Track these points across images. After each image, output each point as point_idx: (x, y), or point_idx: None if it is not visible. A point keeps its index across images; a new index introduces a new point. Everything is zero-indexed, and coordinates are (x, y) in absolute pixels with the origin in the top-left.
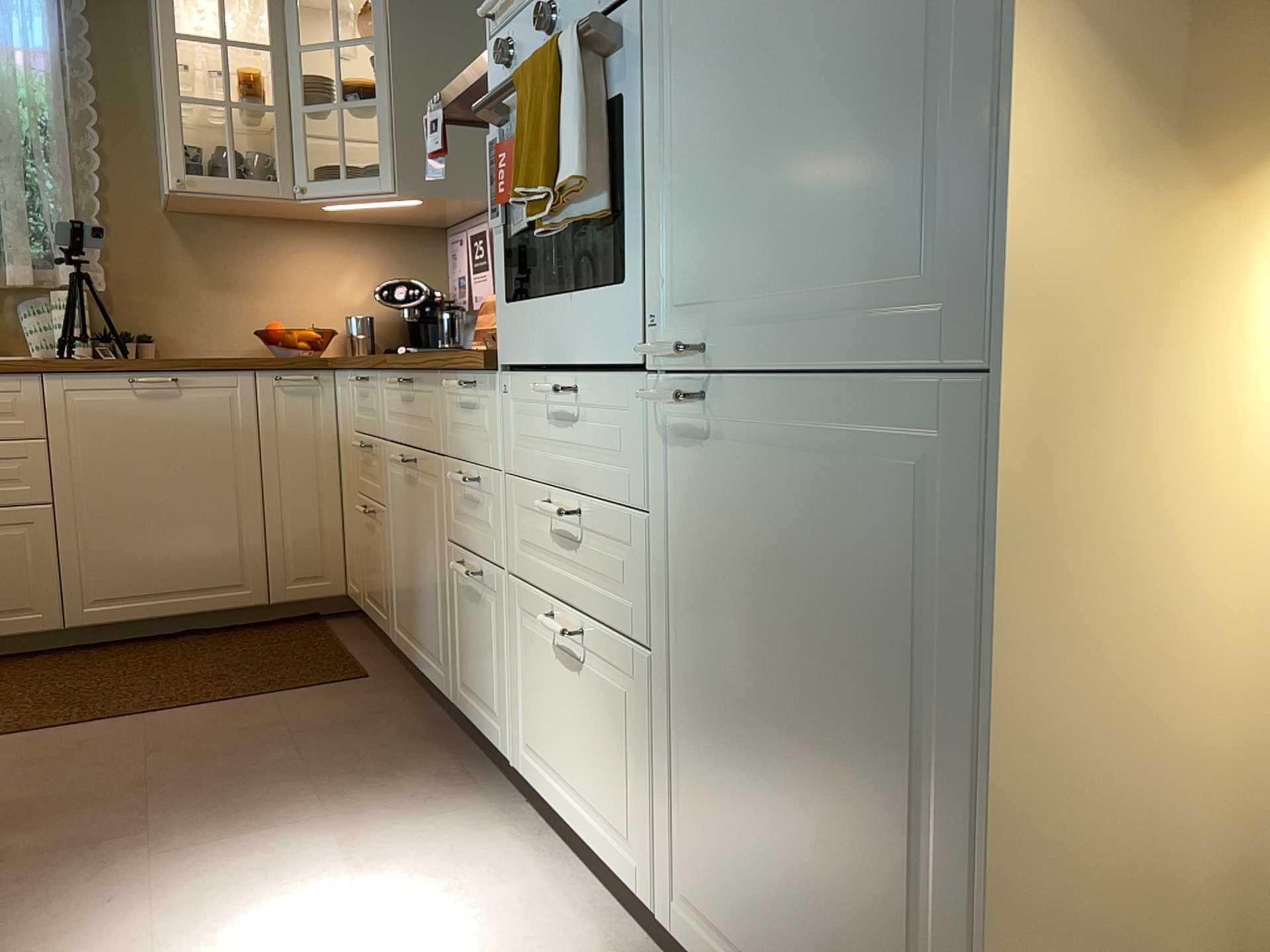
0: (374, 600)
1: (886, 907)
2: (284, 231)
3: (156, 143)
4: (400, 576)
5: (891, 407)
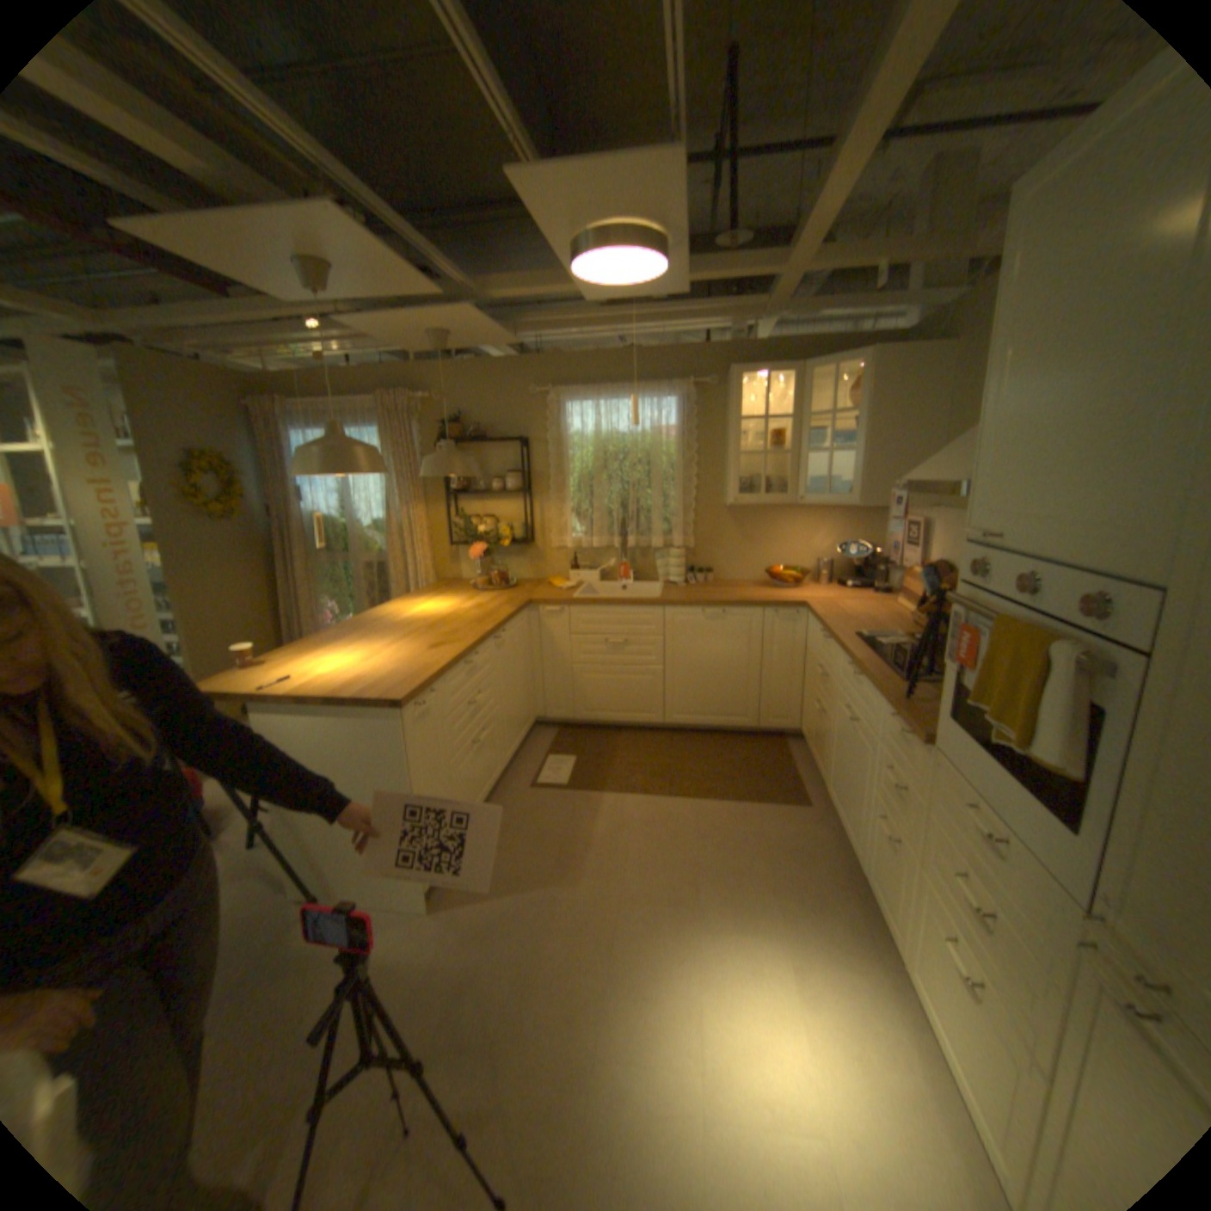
0: (817, 755)
1: None
2: (785, 510)
3: (723, 467)
4: (837, 766)
5: None
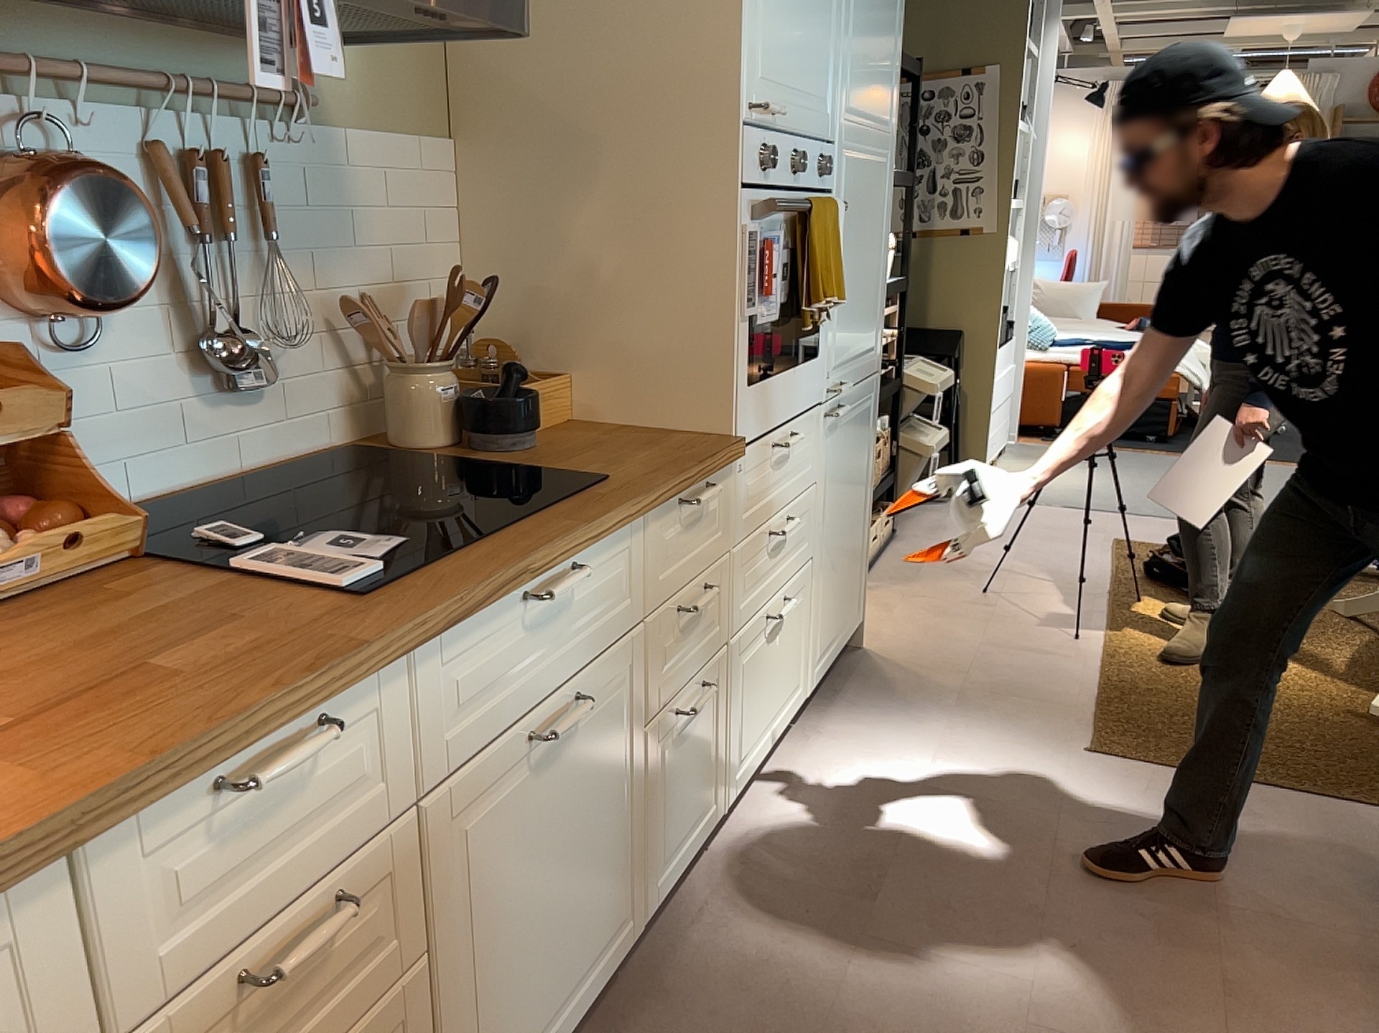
0: None
1: (858, 549)
2: None
3: None
4: (498, 992)
5: (868, 386)
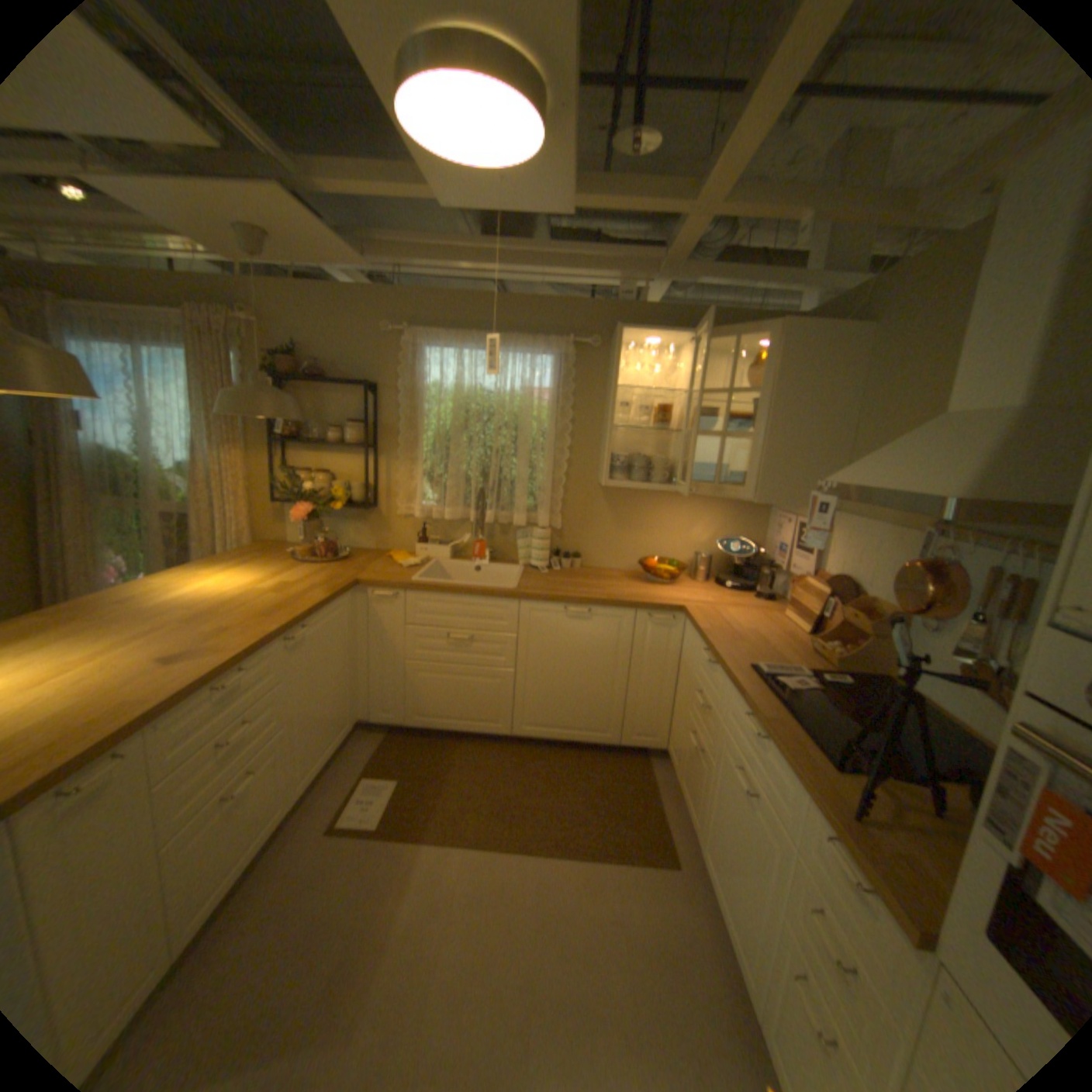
0: (690, 797)
1: None
2: (665, 495)
3: (601, 440)
4: (720, 834)
5: None
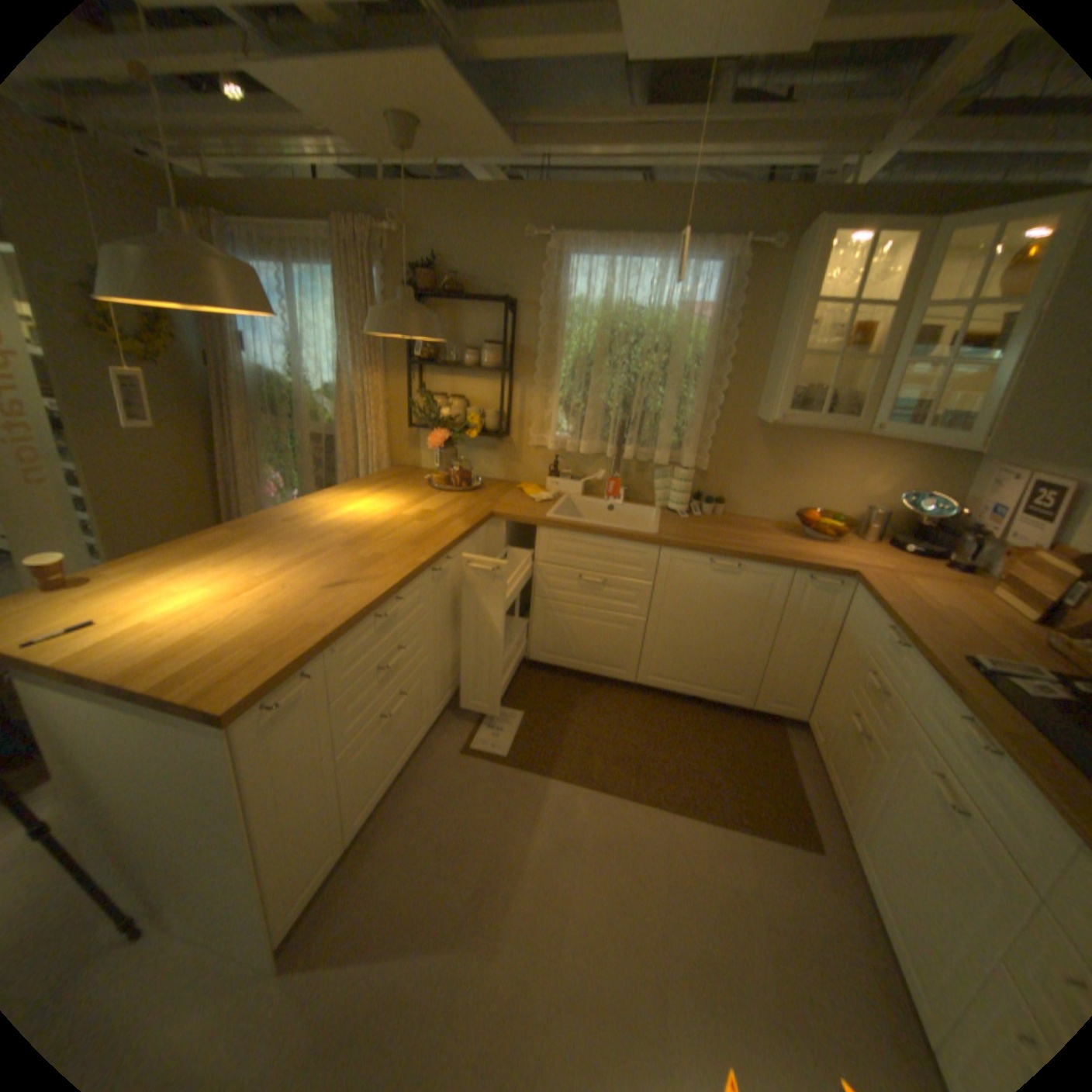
0: (841, 781)
1: None
2: (840, 437)
3: (767, 368)
4: (889, 834)
5: None
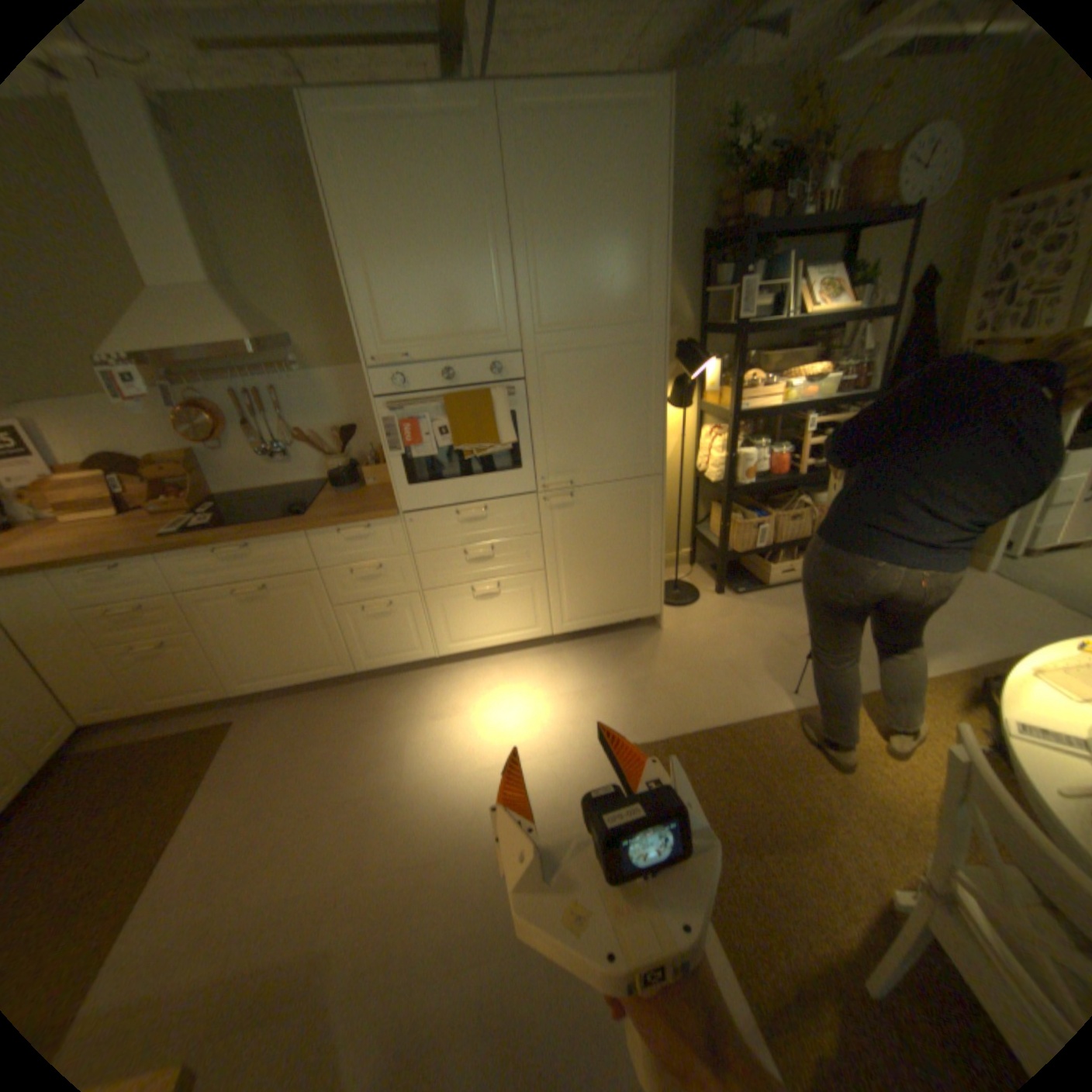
0: (171, 696)
1: (634, 575)
2: None
3: None
4: (241, 656)
5: (632, 485)
